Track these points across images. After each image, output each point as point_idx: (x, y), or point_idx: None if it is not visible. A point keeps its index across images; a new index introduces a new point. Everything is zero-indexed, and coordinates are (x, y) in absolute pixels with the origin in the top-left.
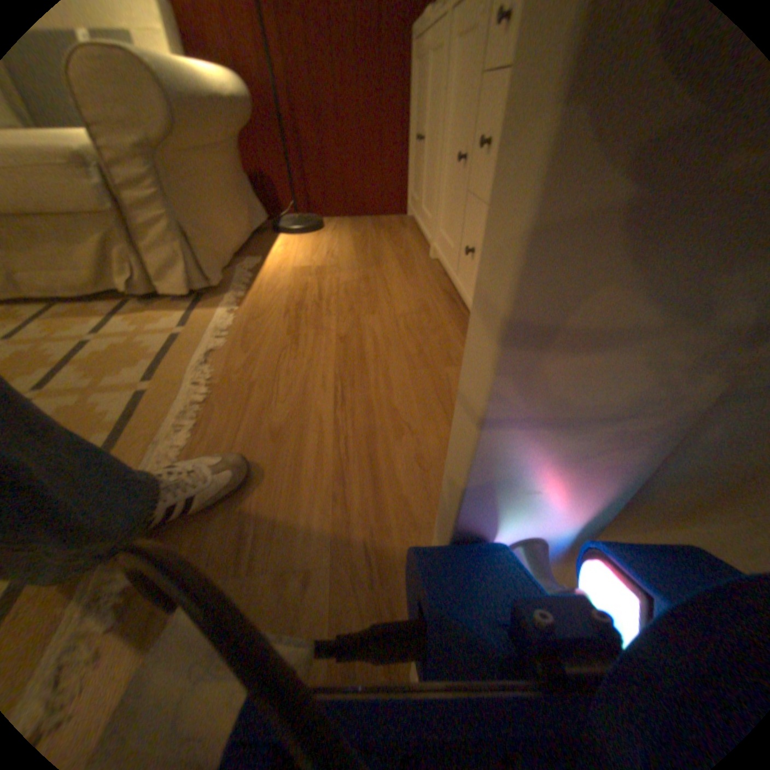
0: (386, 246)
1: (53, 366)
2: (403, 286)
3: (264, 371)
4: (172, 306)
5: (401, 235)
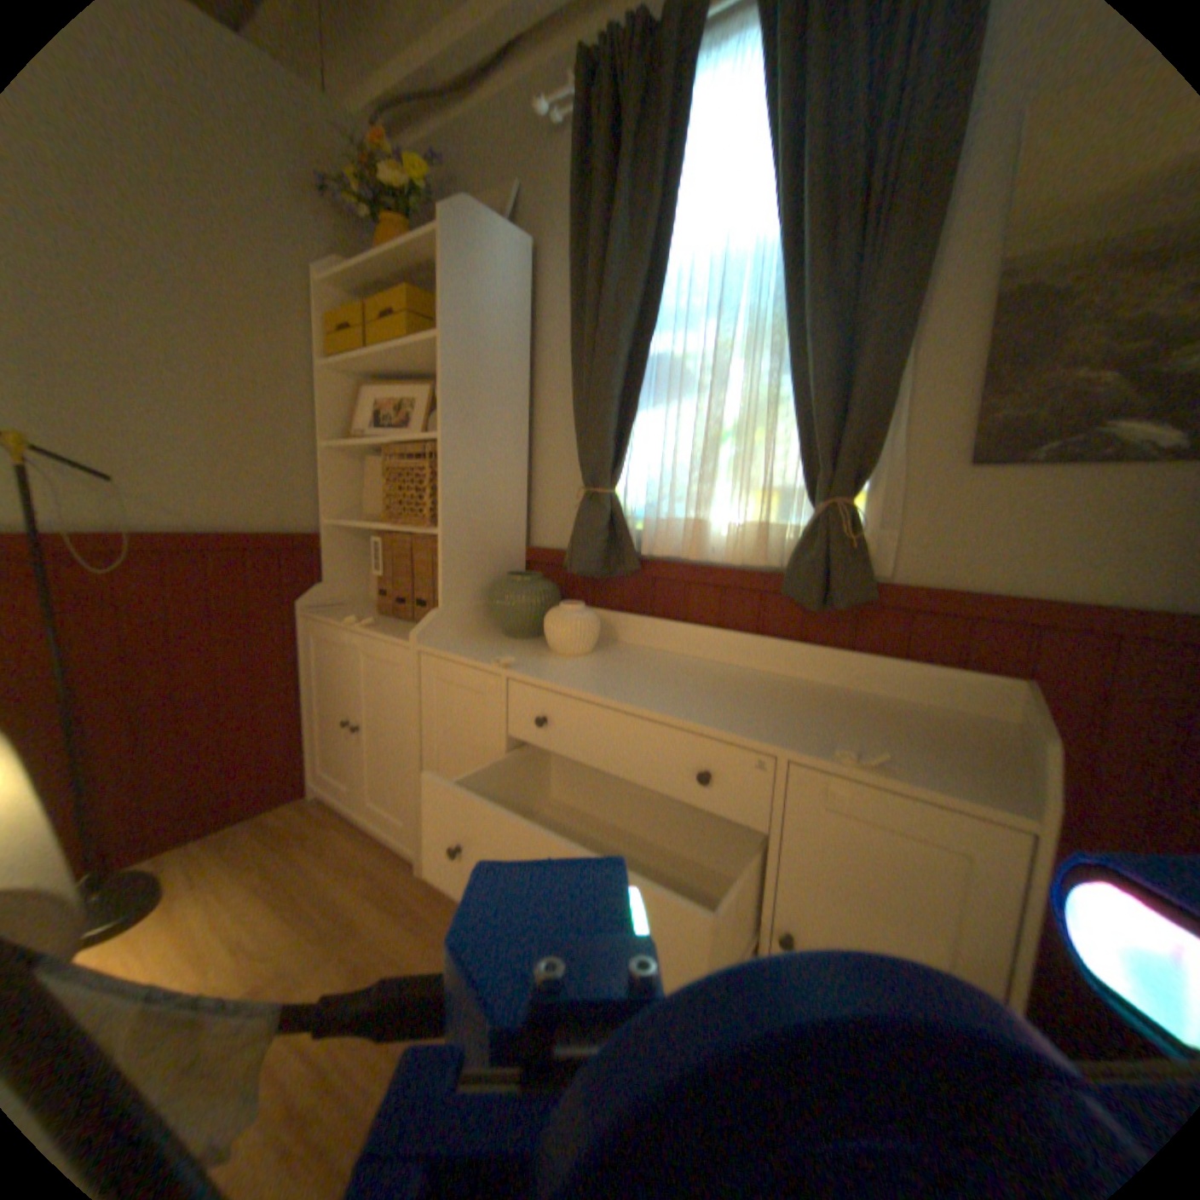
0: (329, 884)
1: None
2: (427, 956)
3: None
4: None
5: (333, 848)
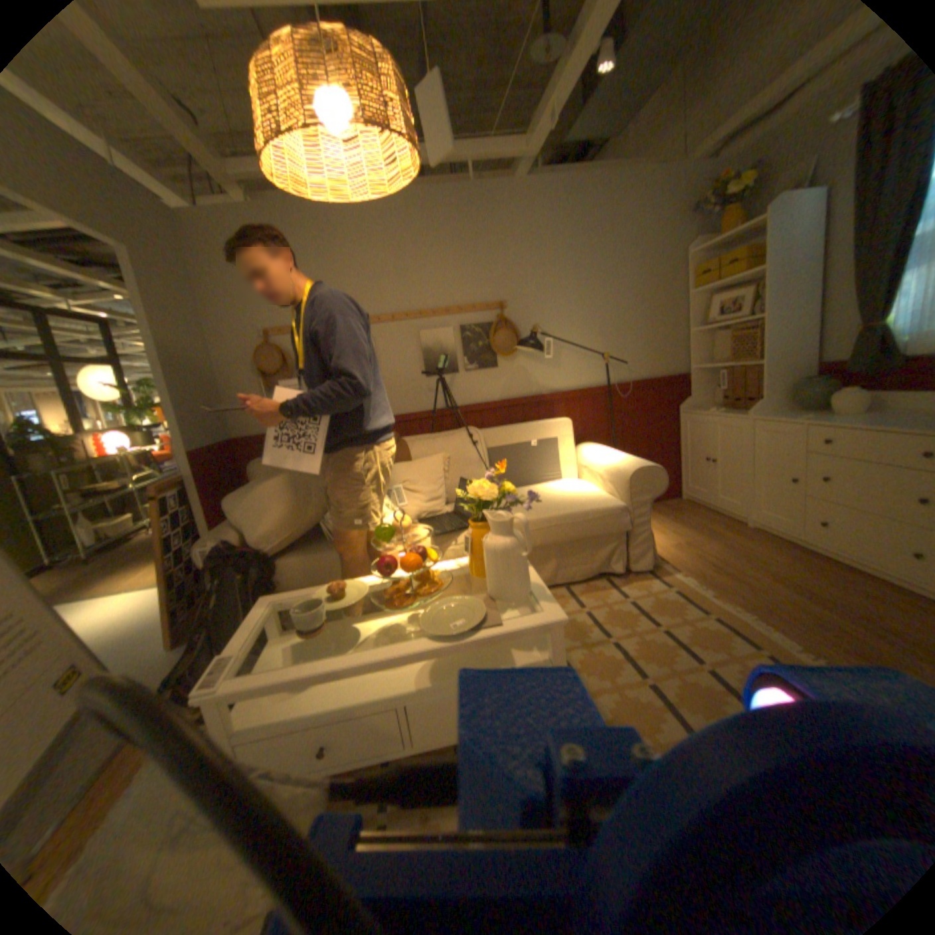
0: (704, 523)
1: (641, 614)
2: (760, 547)
3: (759, 601)
4: (642, 578)
5: (701, 513)
